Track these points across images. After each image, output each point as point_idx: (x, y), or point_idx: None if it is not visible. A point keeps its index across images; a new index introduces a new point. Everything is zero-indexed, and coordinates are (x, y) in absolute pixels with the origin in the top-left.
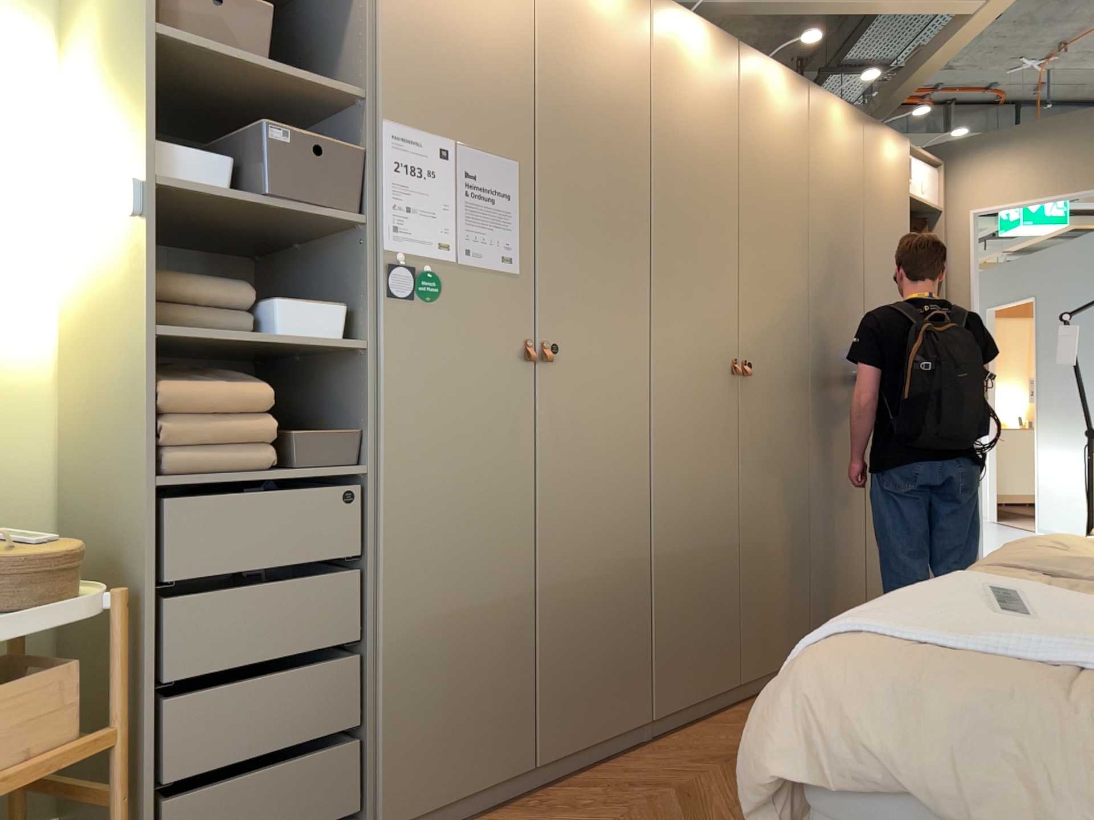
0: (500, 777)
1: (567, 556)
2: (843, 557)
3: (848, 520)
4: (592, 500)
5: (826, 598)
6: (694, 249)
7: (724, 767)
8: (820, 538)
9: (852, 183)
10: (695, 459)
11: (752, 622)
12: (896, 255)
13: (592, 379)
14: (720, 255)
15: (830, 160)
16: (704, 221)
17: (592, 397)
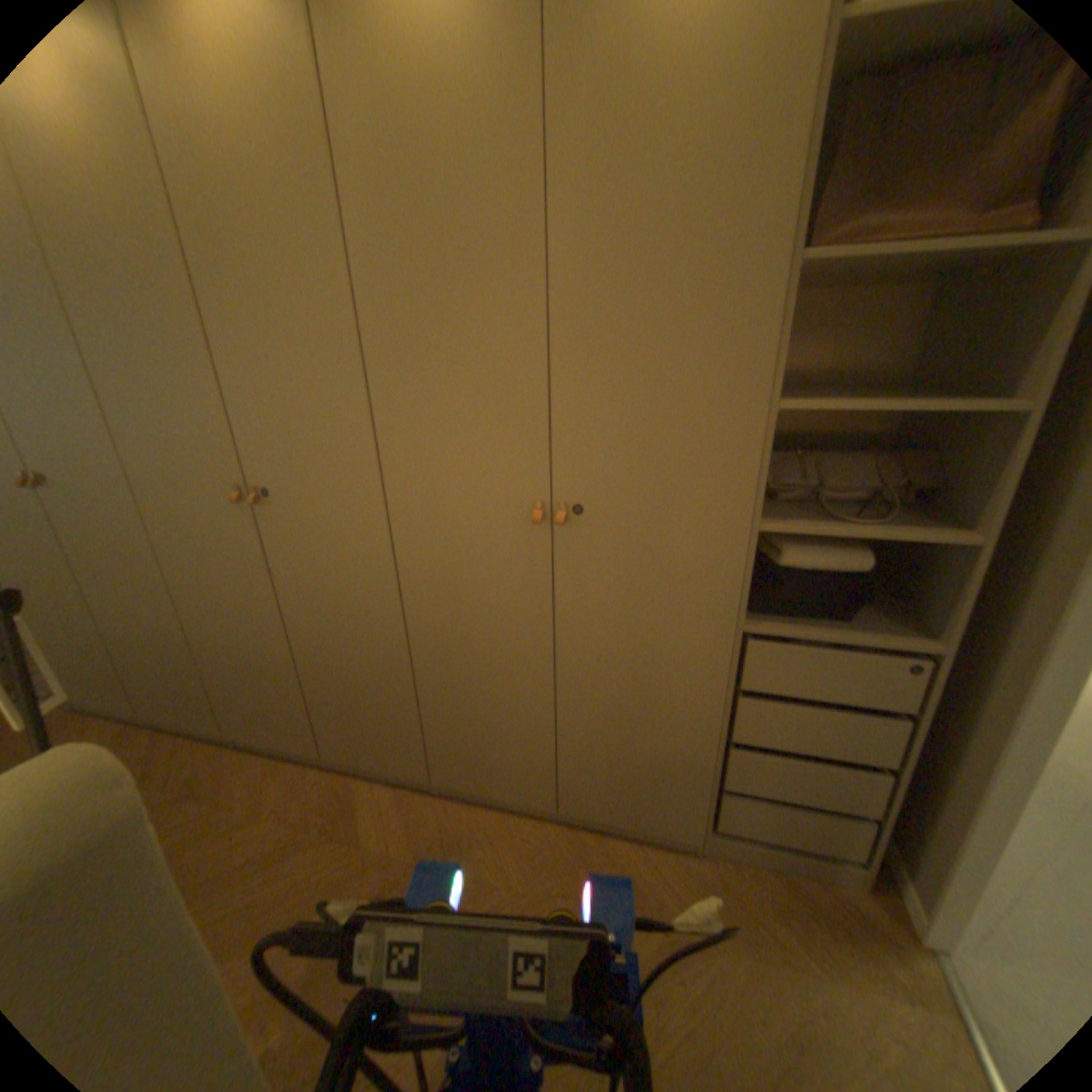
0: (114, 714)
1: (110, 619)
2: (490, 729)
3: (501, 695)
4: (114, 589)
5: (453, 754)
6: (136, 369)
7: (173, 803)
8: (432, 695)
9: (482, 124)
10: (206, 579)
11: (323, 727)
12: (701, 248)
13: (79, 503)
14: (175, 368)
15: (391, 108)
16: (137, 332)
17: (84, 516)
